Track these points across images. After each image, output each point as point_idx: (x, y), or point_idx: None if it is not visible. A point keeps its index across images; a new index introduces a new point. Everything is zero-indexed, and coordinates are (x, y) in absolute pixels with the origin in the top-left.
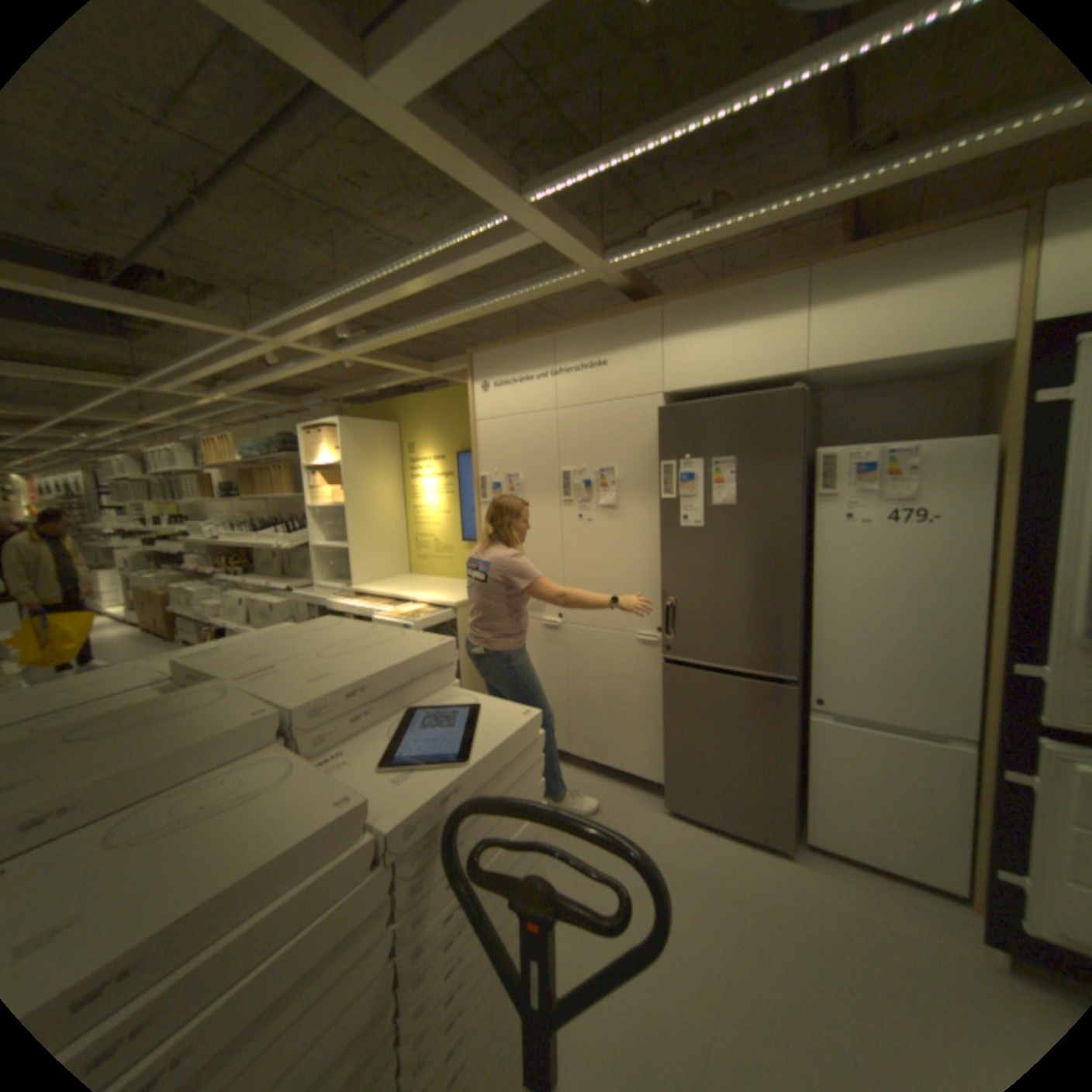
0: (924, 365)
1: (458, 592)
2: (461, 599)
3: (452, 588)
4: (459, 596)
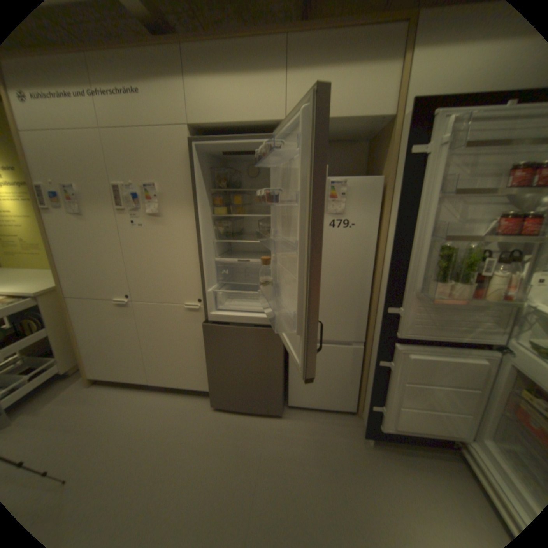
0: (347, 129)
1: (41, 282)
2: (40, 288)
3: (37, 278)
4: (40, 285)
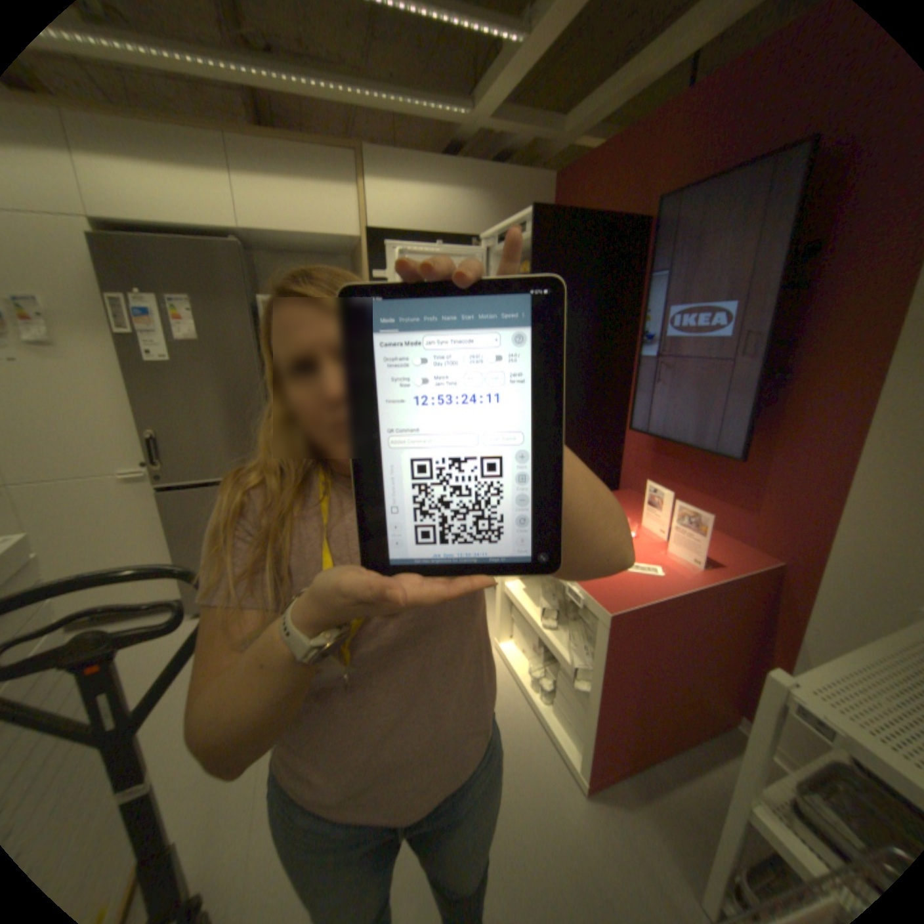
0: (317, 244)
1: None
2: None
3: None
4: None
